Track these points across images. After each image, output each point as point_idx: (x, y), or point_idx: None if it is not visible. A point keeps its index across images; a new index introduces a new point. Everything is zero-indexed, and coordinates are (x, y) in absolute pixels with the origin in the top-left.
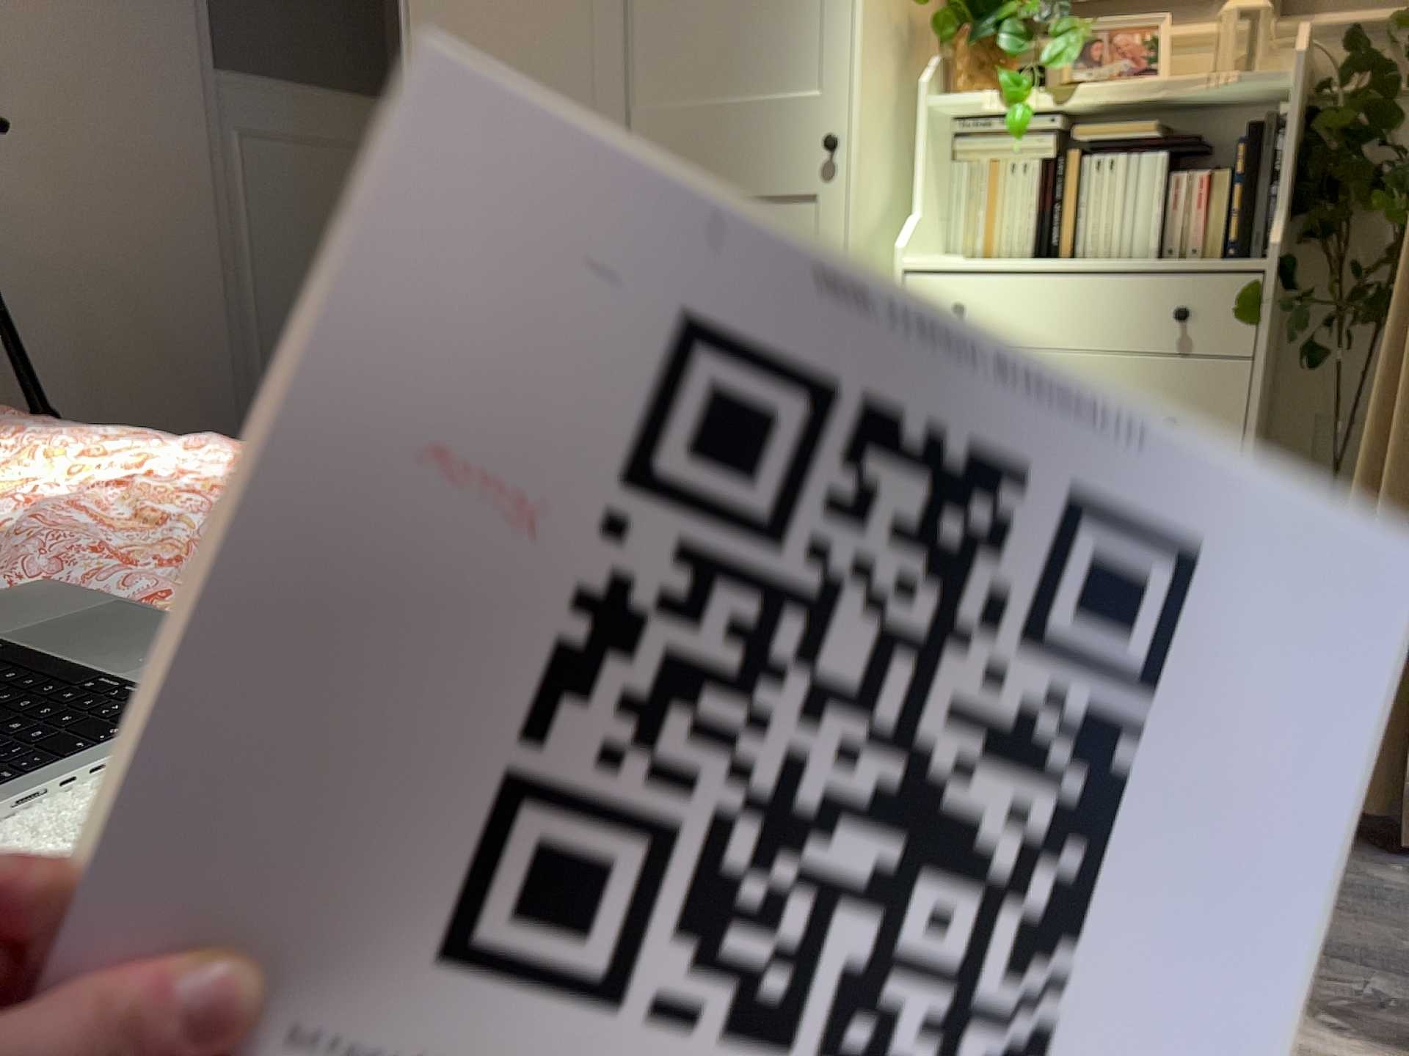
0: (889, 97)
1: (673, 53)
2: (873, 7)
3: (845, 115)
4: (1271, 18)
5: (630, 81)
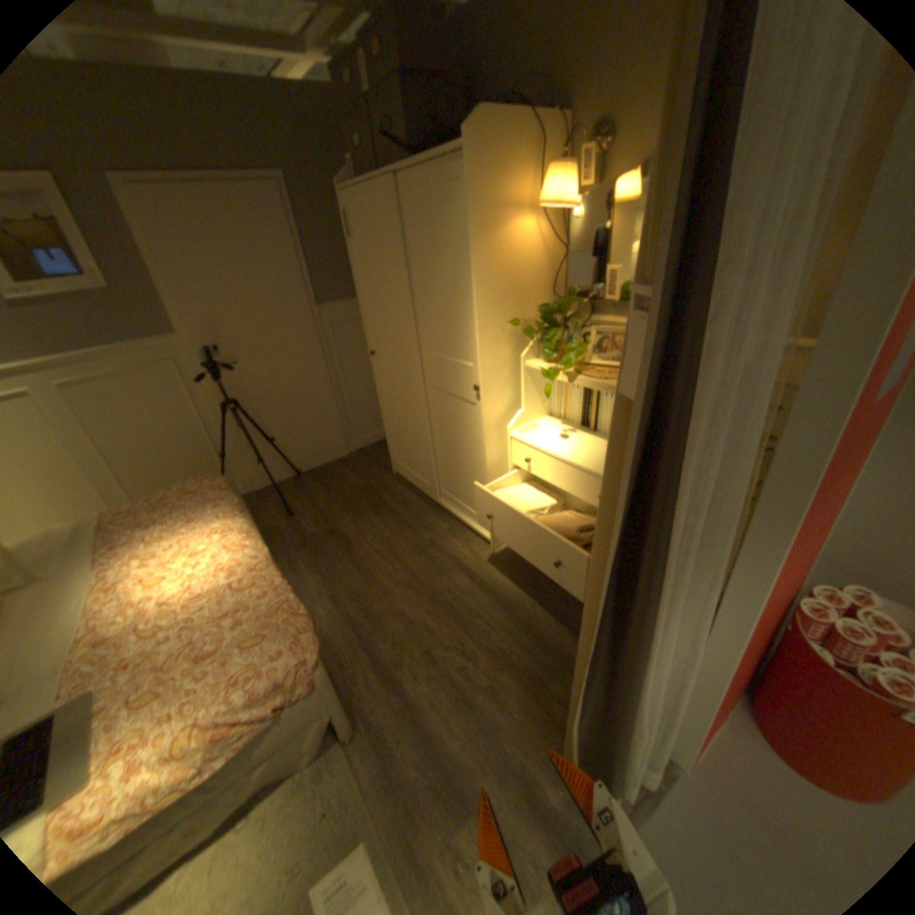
0: (508, 361)
1: (431, 333)
2: (490, 333)
3: (482, 377)
4: None
5: (420, 340)
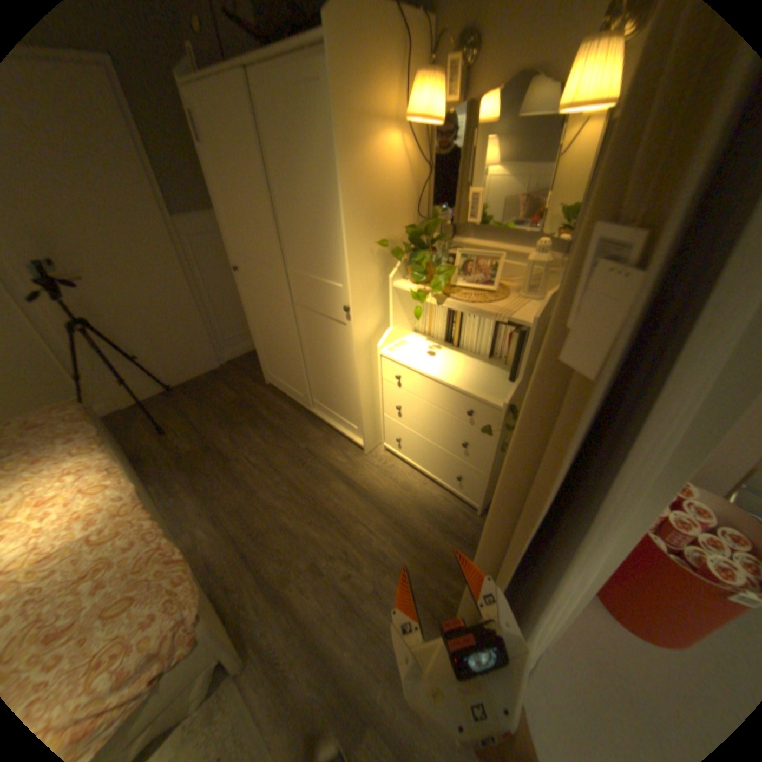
0: (377, 282)
1: (297, 251)
2: (359, 255)
3: (352, 299)
4: (551, 265)
5: (285, 258)
